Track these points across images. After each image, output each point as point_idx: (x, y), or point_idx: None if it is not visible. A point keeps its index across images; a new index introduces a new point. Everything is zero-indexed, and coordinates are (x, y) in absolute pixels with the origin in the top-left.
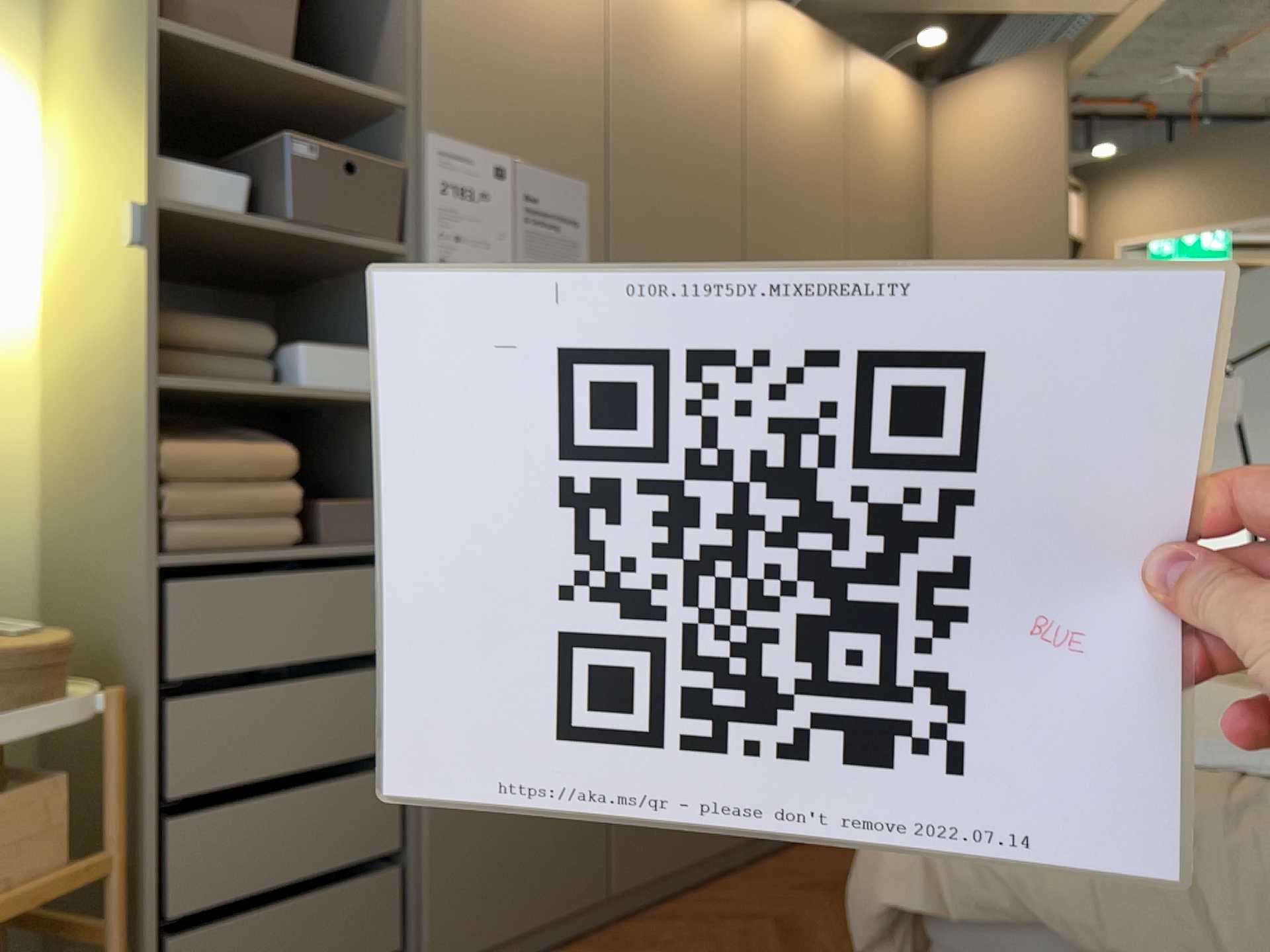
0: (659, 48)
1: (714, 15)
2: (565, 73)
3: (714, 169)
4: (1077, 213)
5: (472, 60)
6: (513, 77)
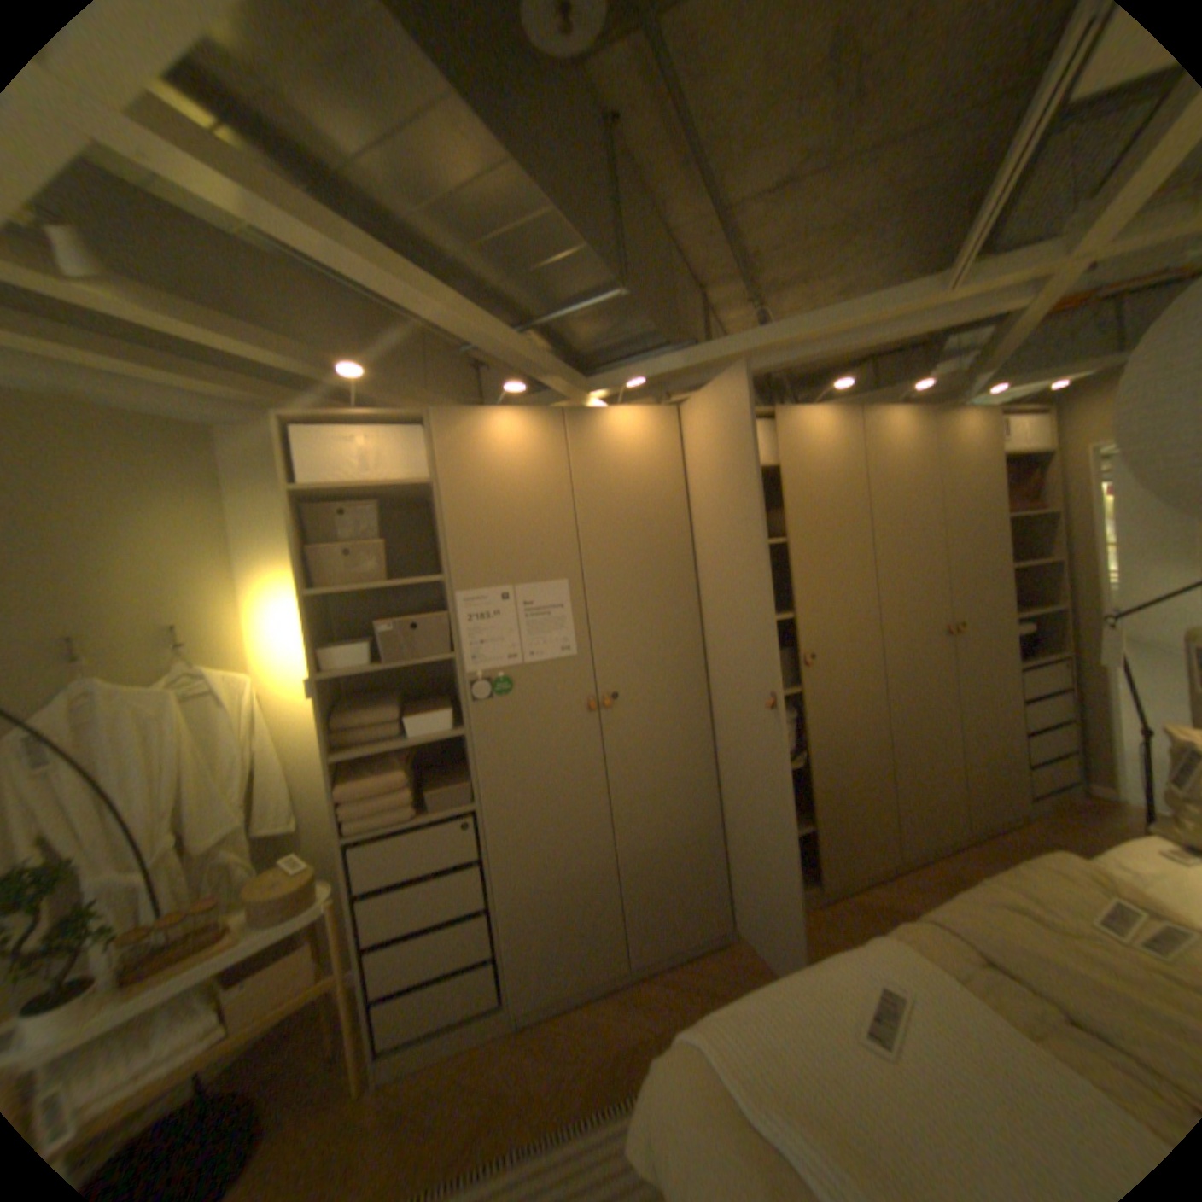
0: (612, 480)
1: (653, 441)
2: (544, 523)
3: (663, 537)
4: (1044, 431)
5: (480, 542)
6: (509, 540)
